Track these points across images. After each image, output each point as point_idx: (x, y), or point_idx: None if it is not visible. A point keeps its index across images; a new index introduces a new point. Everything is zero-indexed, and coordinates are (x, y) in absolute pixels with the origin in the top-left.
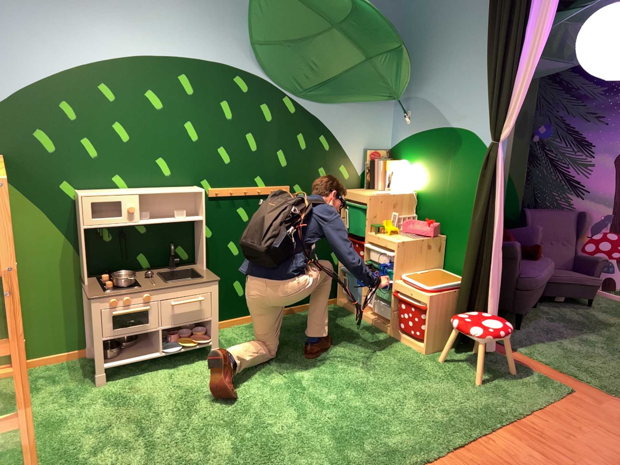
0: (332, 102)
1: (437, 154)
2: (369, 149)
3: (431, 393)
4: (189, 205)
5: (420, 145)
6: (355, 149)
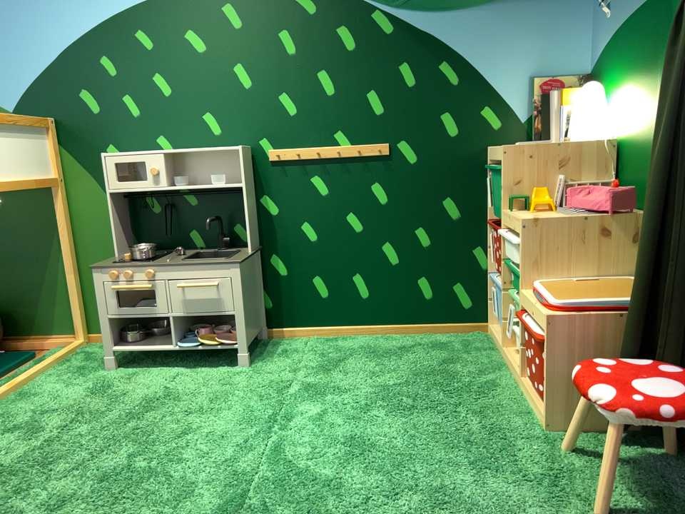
0: (456, 1)
1: (646, 49)
2: (545, 74)
3: (473, 509)
4: (239, 170)
5: (624, 44)
6: (512, 76)
